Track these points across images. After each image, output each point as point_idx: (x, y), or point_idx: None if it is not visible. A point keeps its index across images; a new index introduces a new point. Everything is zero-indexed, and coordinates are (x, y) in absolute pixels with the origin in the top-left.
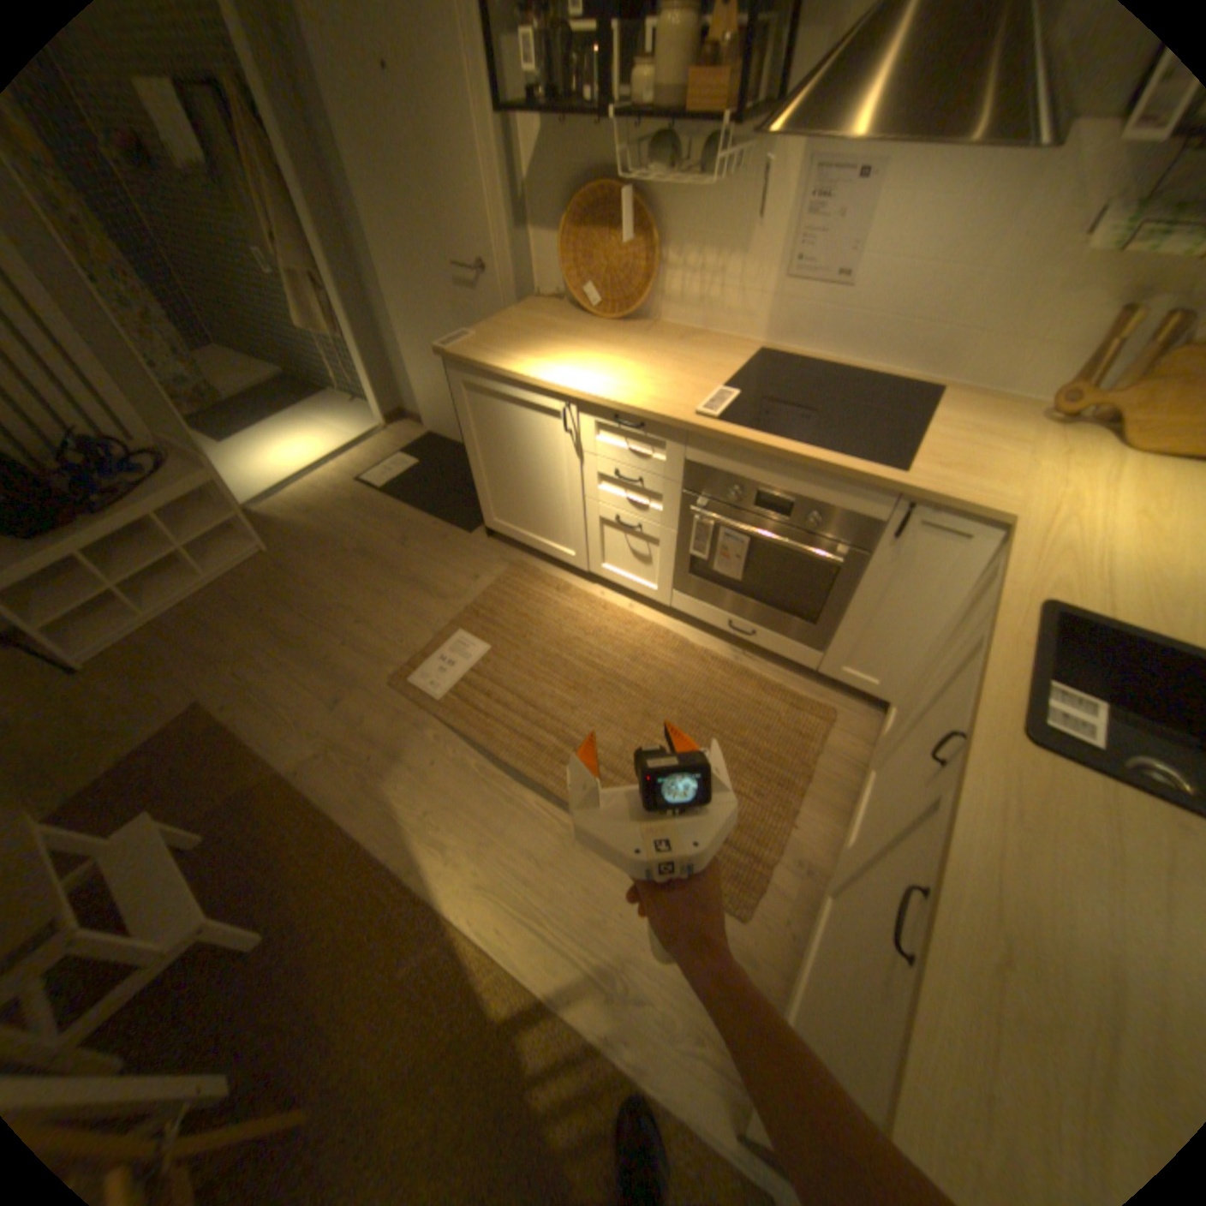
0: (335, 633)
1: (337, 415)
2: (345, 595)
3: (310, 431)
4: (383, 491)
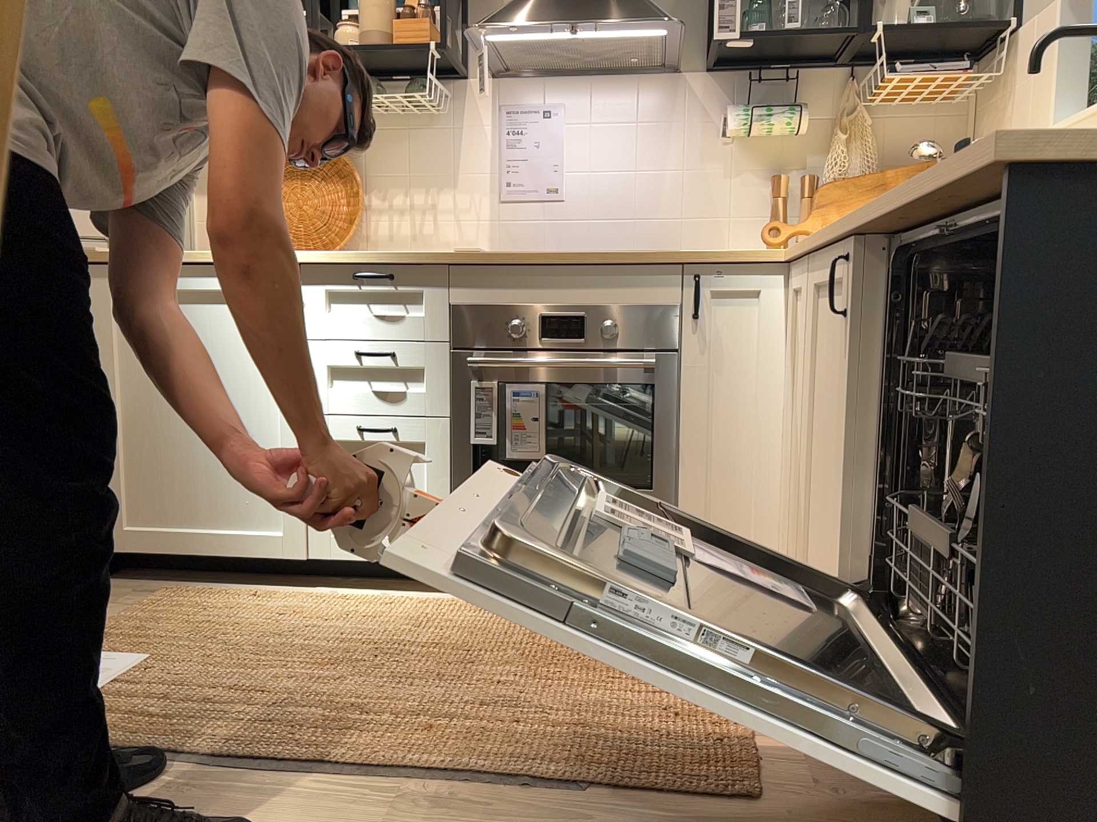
0: None
1: None
2: None
3: None
4: None
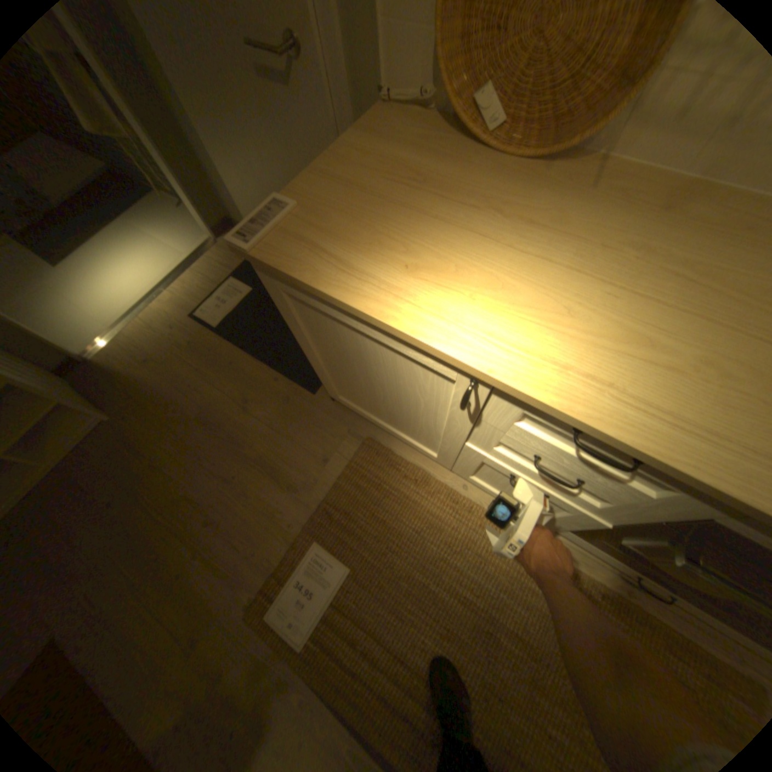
0: (185, 540)
1: (164, 223)
2: (190, 483)
3: (139, 247)
4: (219, 331)
